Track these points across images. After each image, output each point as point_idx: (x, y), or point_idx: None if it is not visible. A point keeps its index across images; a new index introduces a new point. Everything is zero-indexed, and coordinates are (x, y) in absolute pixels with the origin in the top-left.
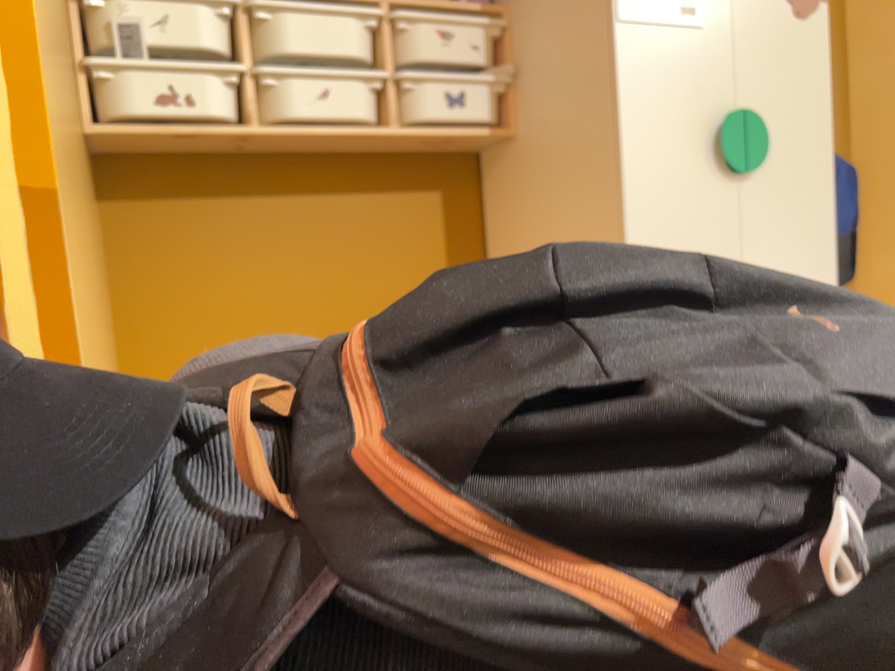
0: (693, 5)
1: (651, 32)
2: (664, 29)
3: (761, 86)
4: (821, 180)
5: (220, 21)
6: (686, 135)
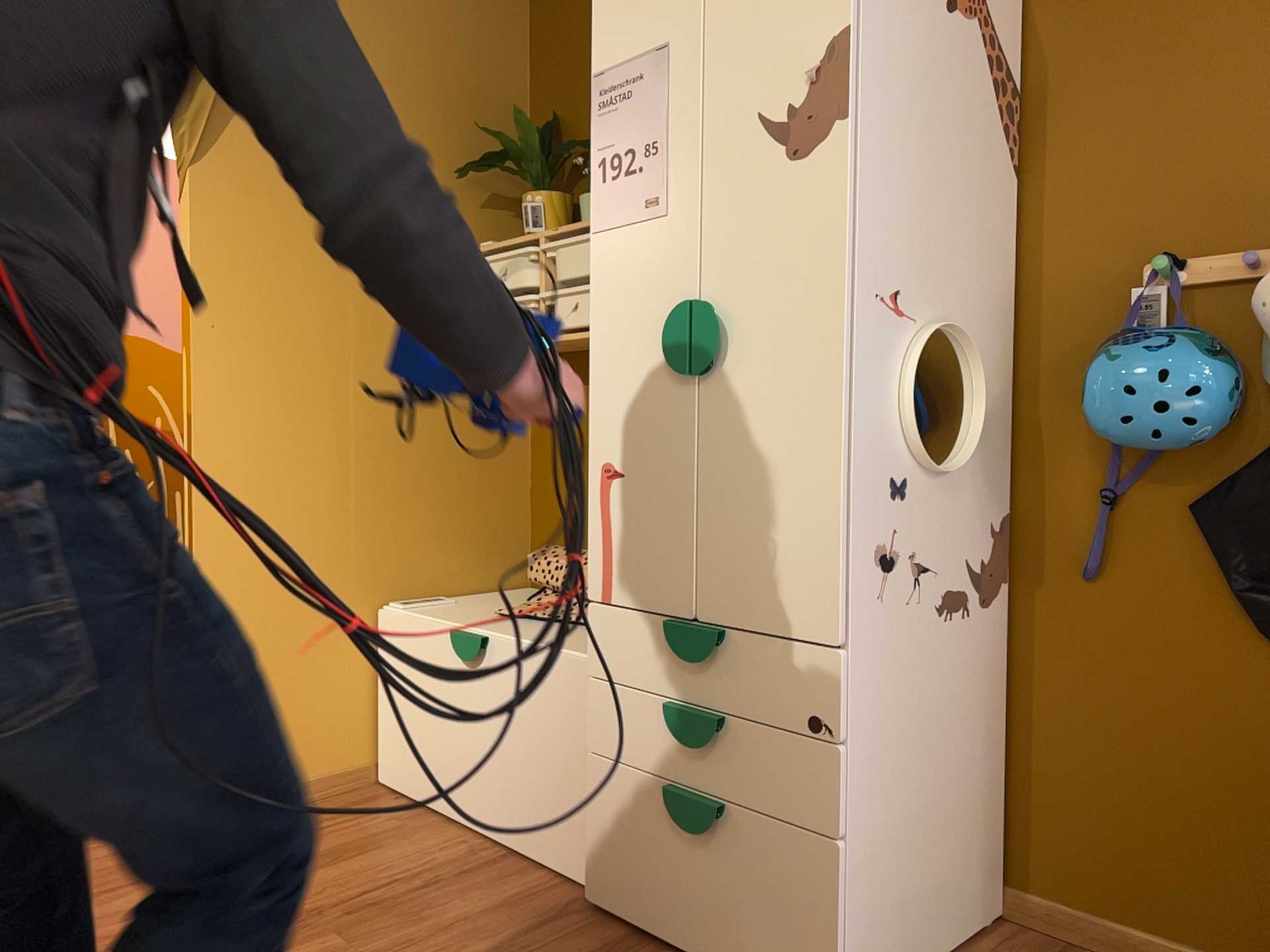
0: (654, 196)
1: (616, 236)
2: (628, 230)
3: (731, 266)
4: (817, 379)
5: (534, 262)
6: (642, 335)
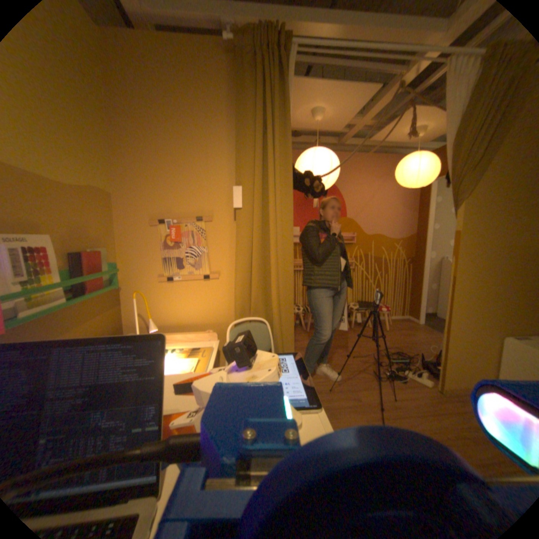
0: None
1: None
2: None
3: None
4: None
5: None
6: None
